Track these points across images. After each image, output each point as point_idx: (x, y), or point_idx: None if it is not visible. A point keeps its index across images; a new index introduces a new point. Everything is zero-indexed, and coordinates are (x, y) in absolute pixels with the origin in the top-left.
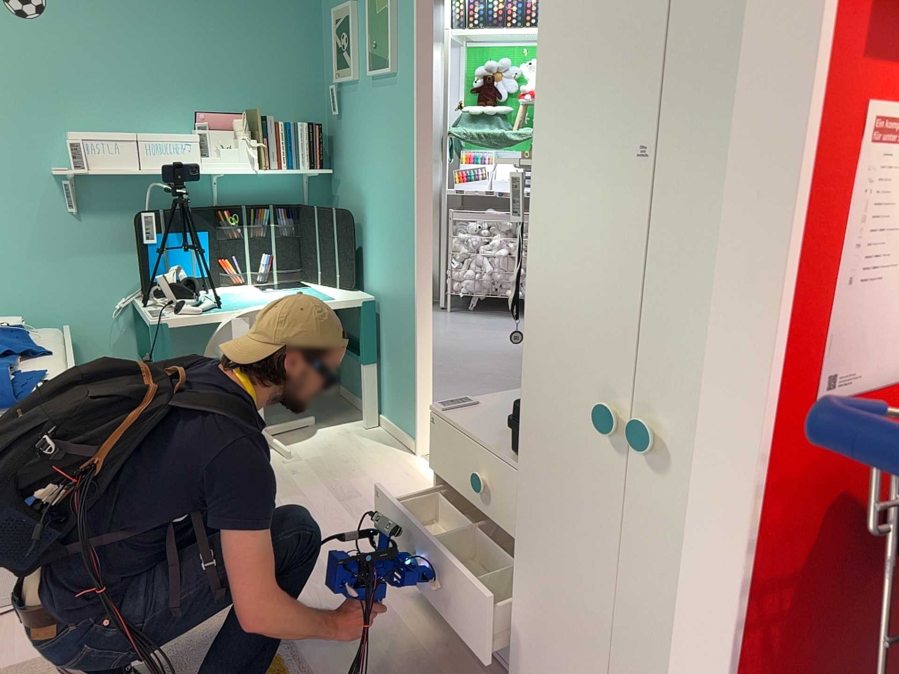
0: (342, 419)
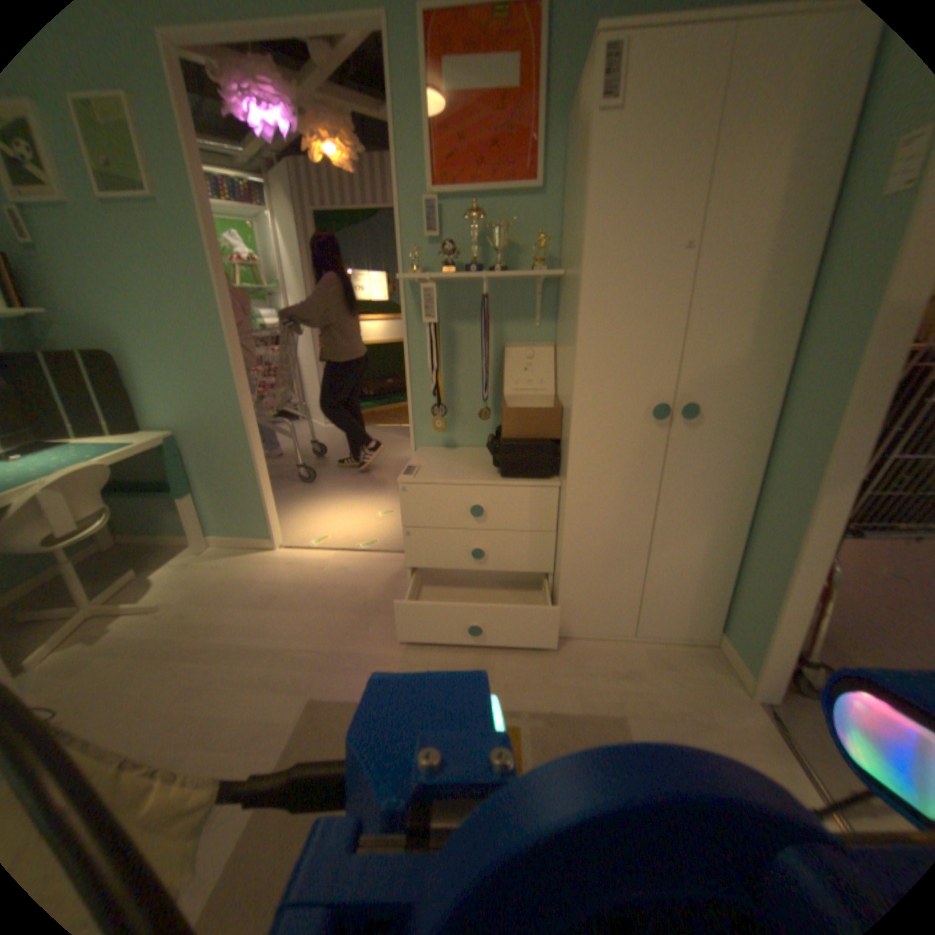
0: (160, 558)
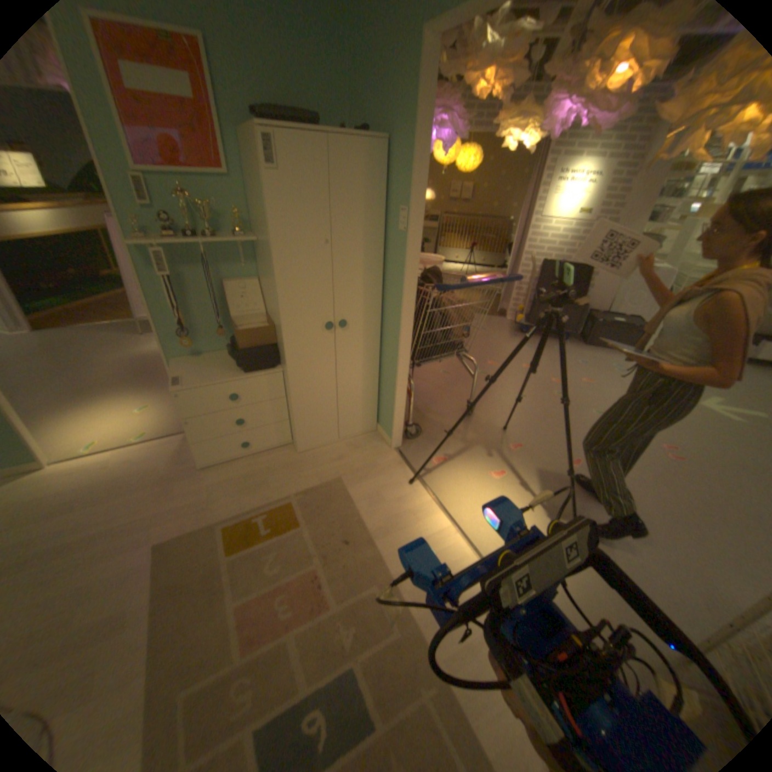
0: None
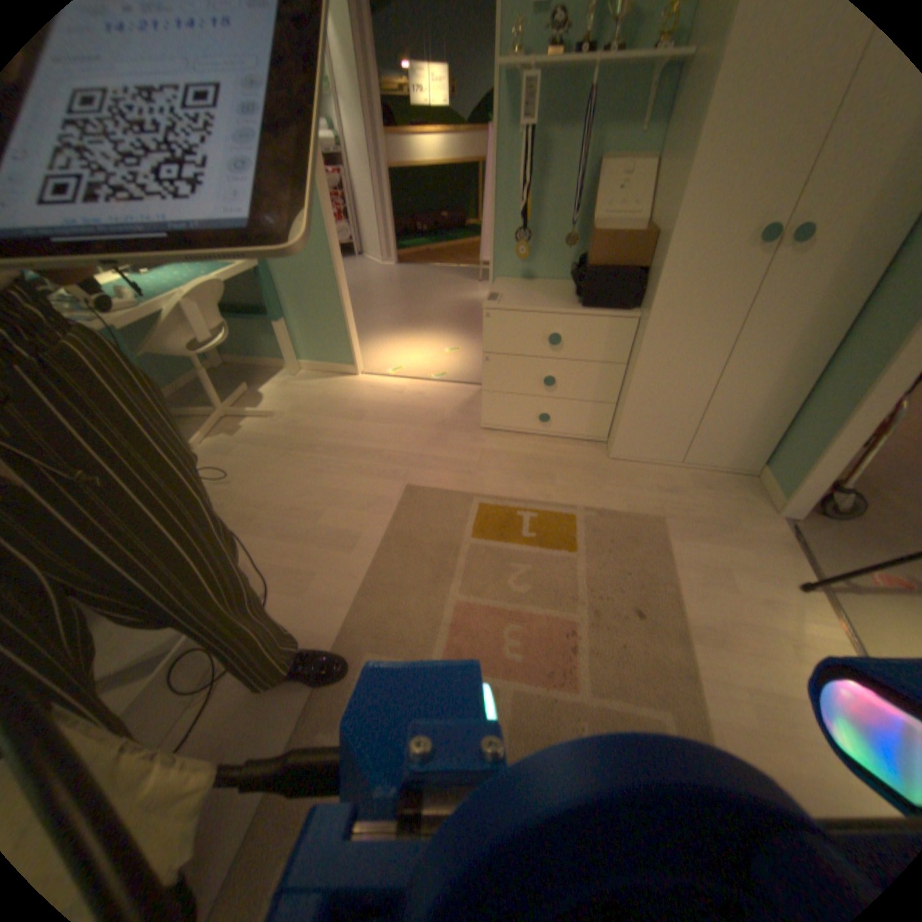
0: (261, 376)
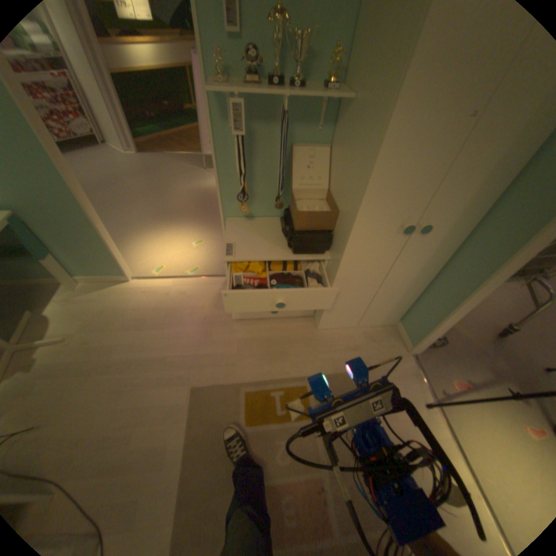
0: (42, 296)
